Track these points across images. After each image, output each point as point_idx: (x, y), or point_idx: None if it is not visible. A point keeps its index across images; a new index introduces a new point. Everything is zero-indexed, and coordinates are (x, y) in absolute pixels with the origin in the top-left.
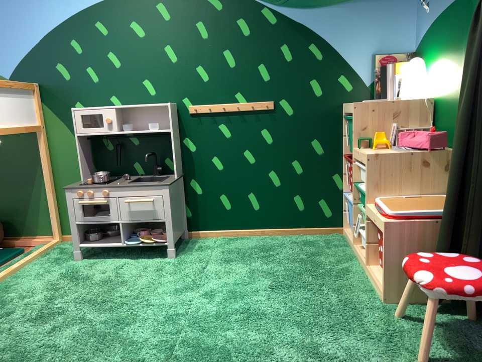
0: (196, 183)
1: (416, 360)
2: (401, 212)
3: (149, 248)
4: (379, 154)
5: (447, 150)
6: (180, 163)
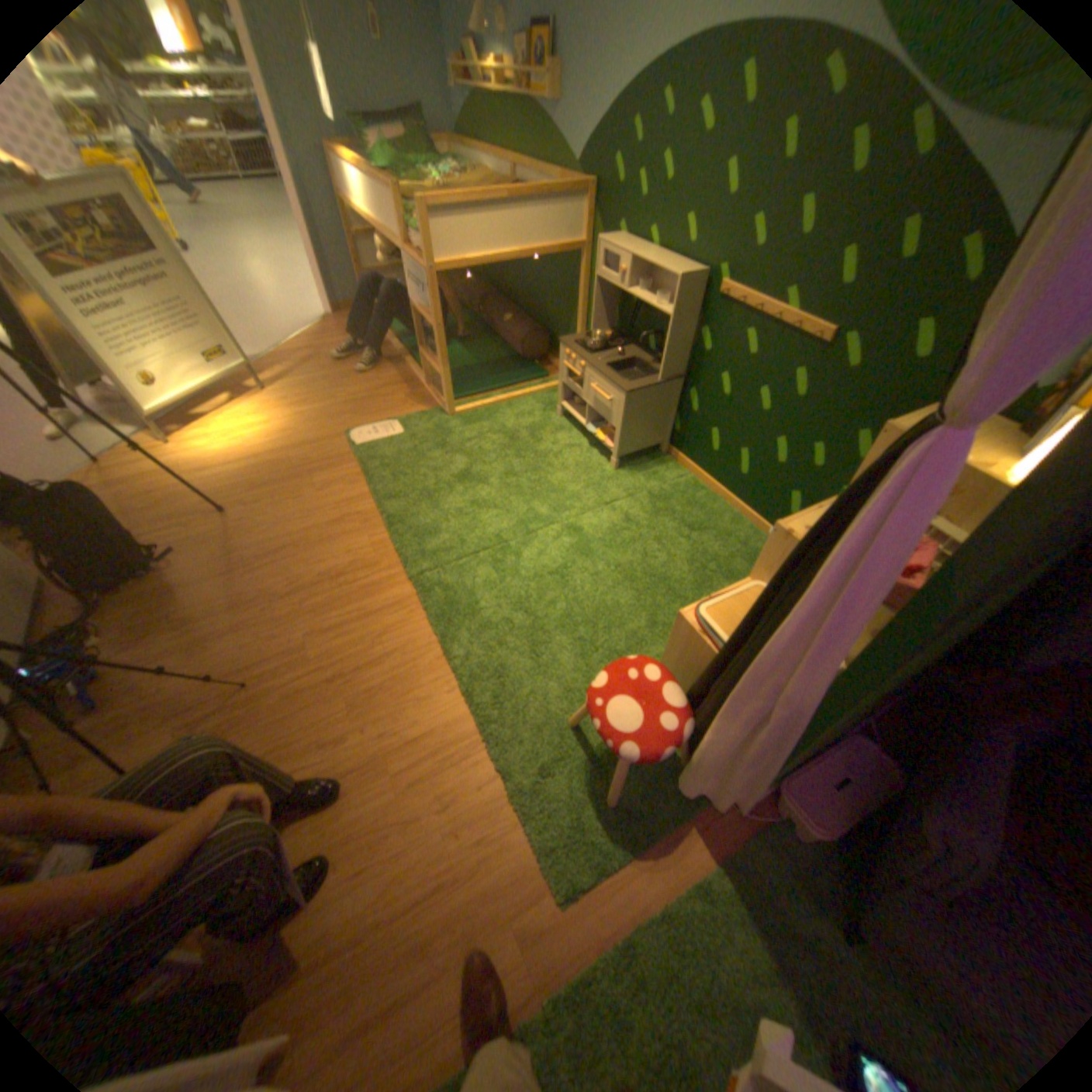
0: (693, 397)
1: (570, 717)
2: (709, 621)
3: (600, 445)
4: (789, 536)
5: (893, 615)
6: (687, 361)
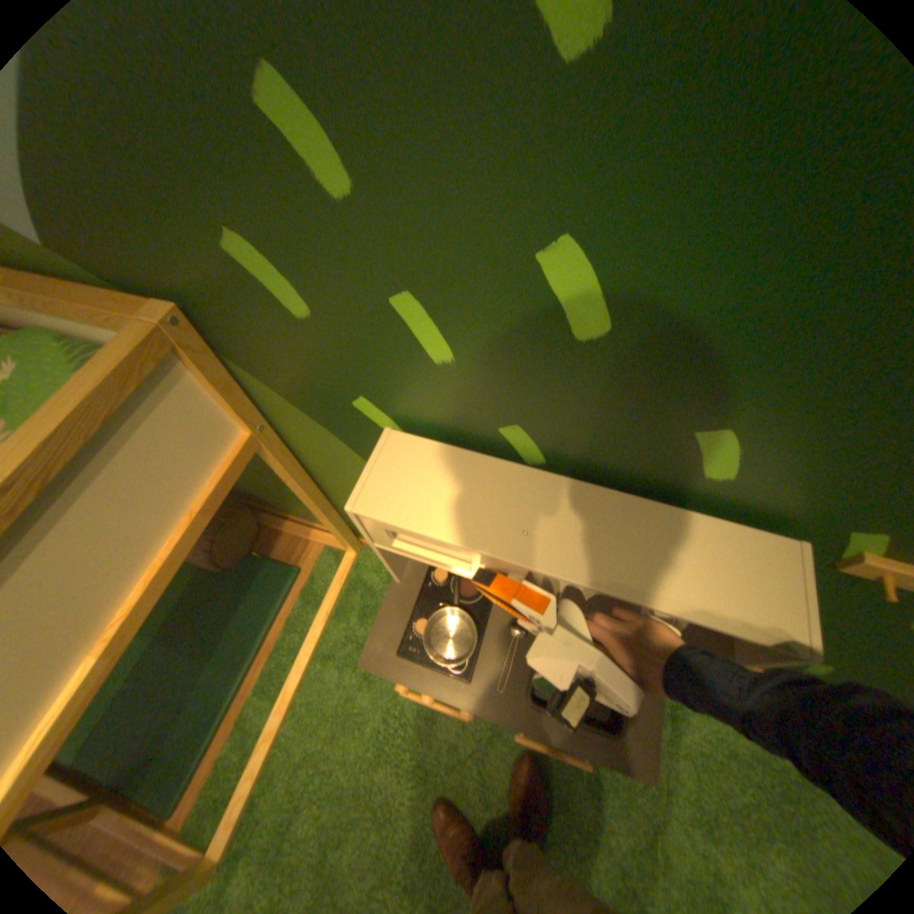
0: None
1: None
2: None
3: None
4: None
5: None
6: None
